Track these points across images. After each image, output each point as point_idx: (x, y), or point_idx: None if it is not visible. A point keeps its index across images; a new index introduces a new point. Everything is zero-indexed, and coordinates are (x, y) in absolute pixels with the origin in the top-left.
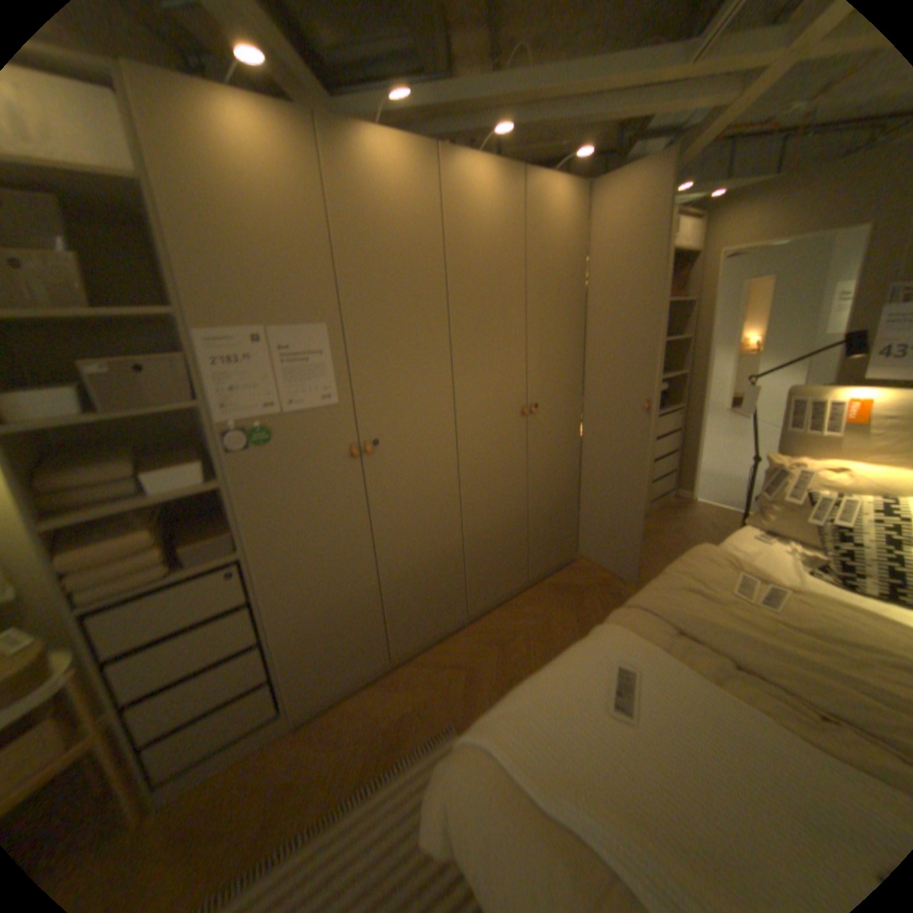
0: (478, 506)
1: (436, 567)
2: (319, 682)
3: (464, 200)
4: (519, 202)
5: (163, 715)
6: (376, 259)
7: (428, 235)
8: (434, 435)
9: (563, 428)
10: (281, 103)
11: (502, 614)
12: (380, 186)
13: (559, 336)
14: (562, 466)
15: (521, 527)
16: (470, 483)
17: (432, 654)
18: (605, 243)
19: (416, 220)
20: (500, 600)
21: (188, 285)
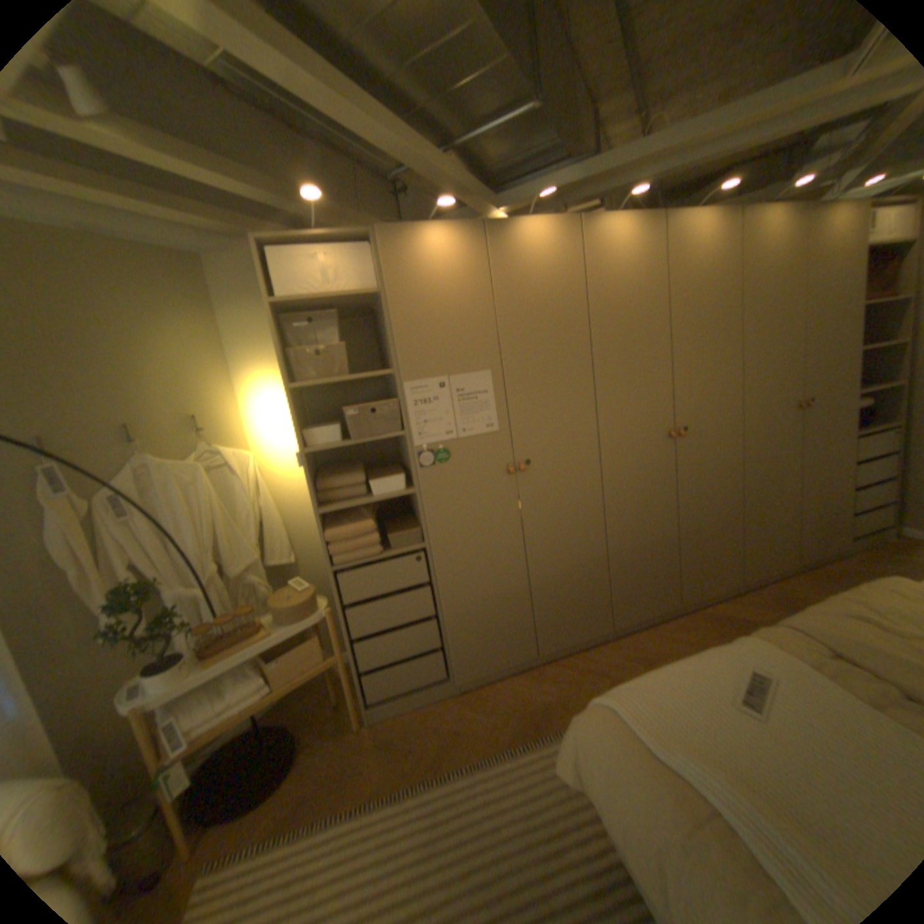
0: (623, 525)
1: (581, 578)
2: (479, 662)
3: (604, 254)
4: (660, 242)
5: (373, 658)
6: (527, 316)
7: (571, 290)
8: (578, 458)
9: (719, 451)
10: (461, 222)
11: (652, 637)
12: (531, 261)
13: (710, 359)
14: (720, 490)
15: (673, 552)
16: (614, 502)
17: (578, 661)
18: (764, 259)
19: (561, 280)
20: (649, 624)
21: (401, 355)
